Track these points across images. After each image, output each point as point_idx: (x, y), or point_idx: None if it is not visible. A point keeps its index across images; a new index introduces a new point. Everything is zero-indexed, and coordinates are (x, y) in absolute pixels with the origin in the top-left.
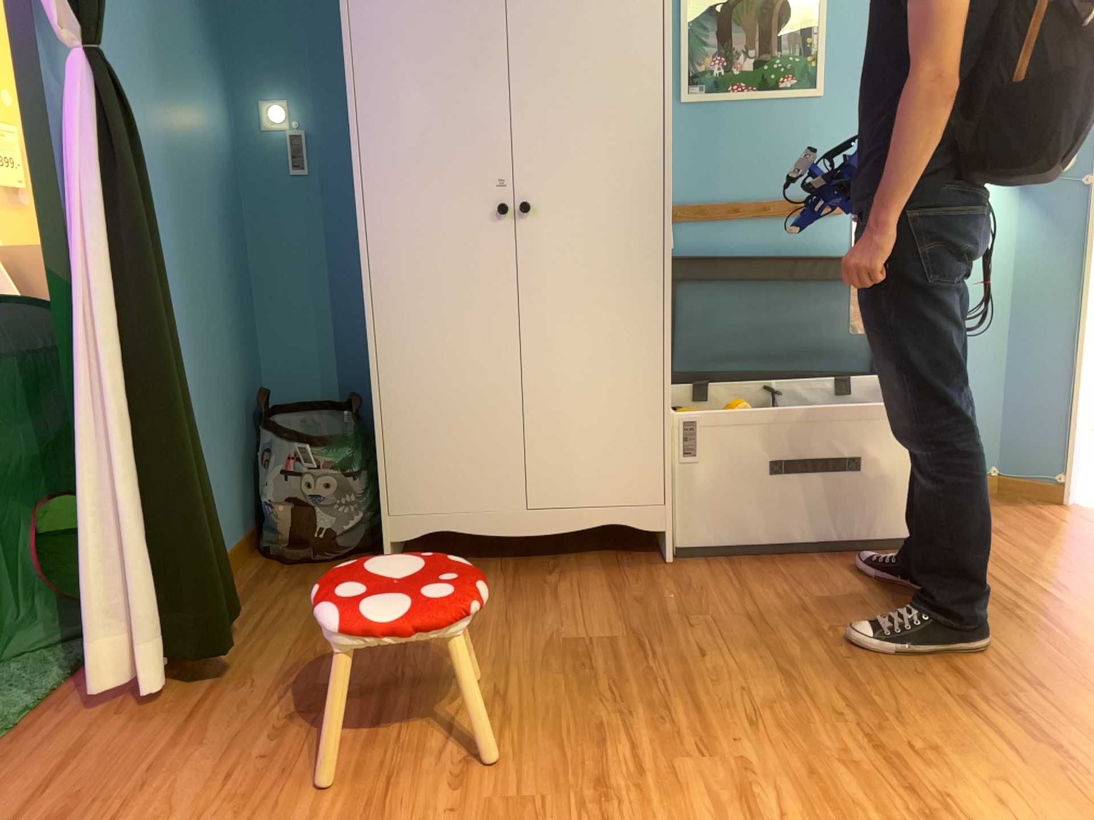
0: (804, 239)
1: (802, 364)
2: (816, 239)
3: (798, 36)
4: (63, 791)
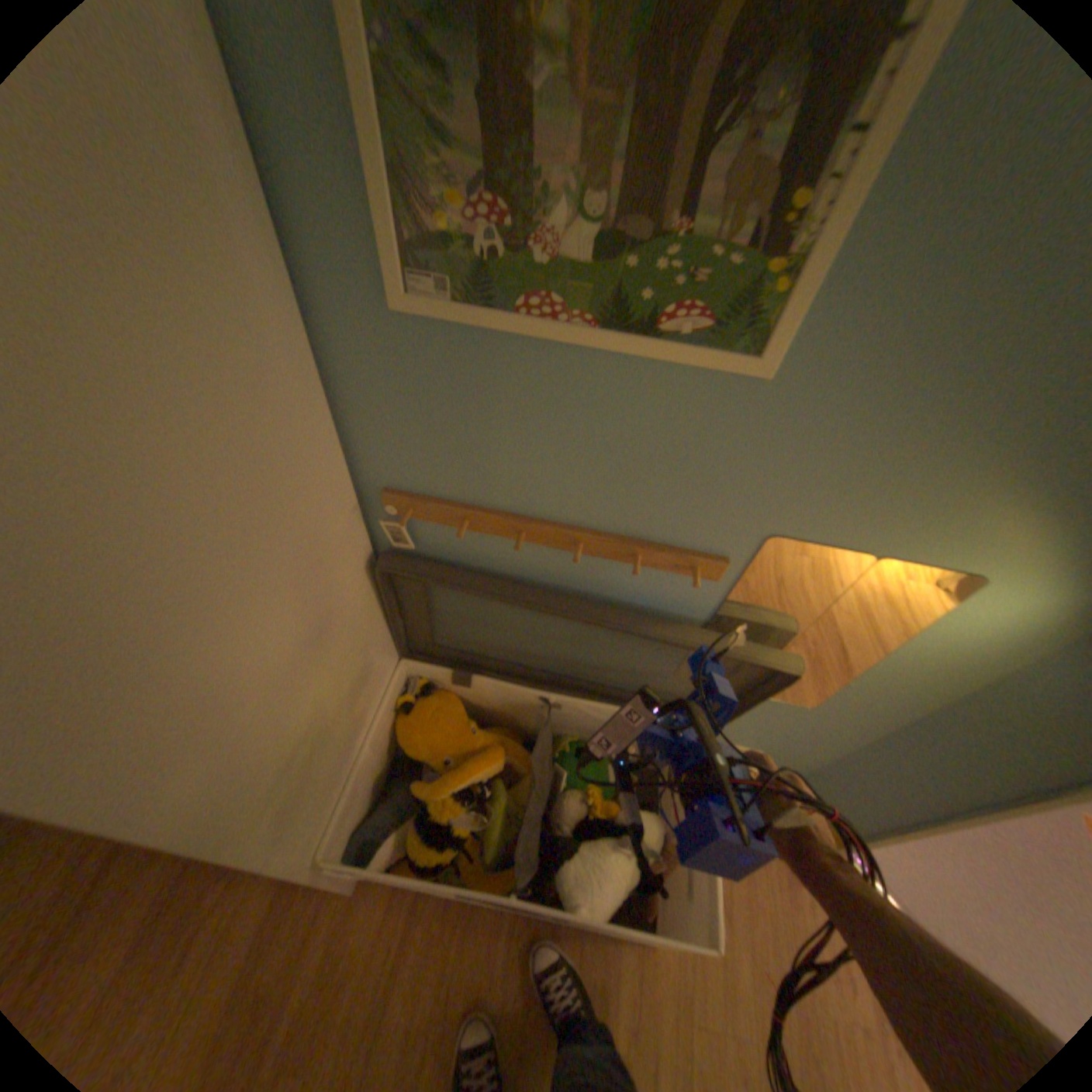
0: (644, 585)
1: (603, 679)
2: (663, 590)
3: (785, 157)
4: None
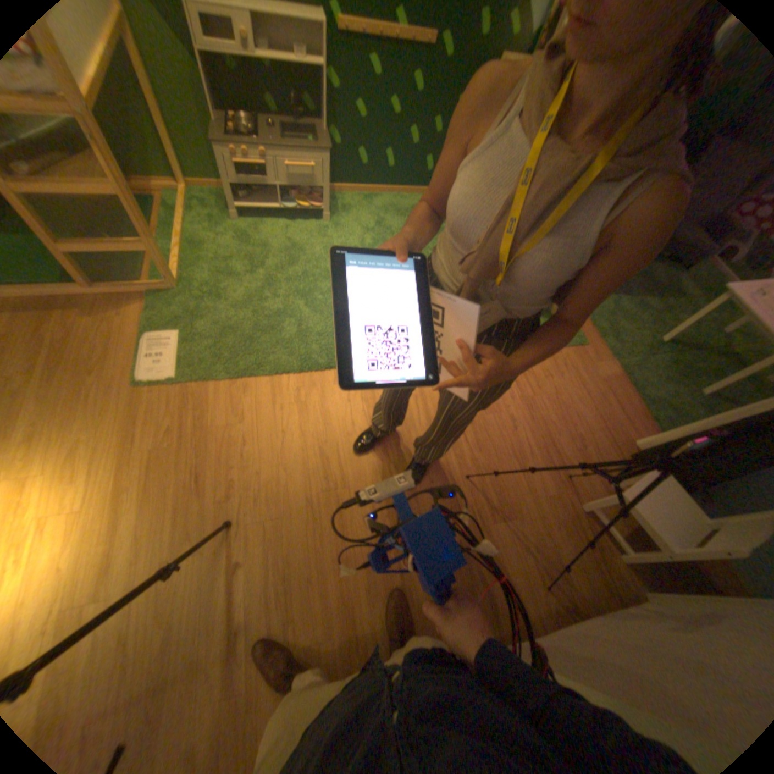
0: None
1: None
2: None
3: None
4: (610, 409)
